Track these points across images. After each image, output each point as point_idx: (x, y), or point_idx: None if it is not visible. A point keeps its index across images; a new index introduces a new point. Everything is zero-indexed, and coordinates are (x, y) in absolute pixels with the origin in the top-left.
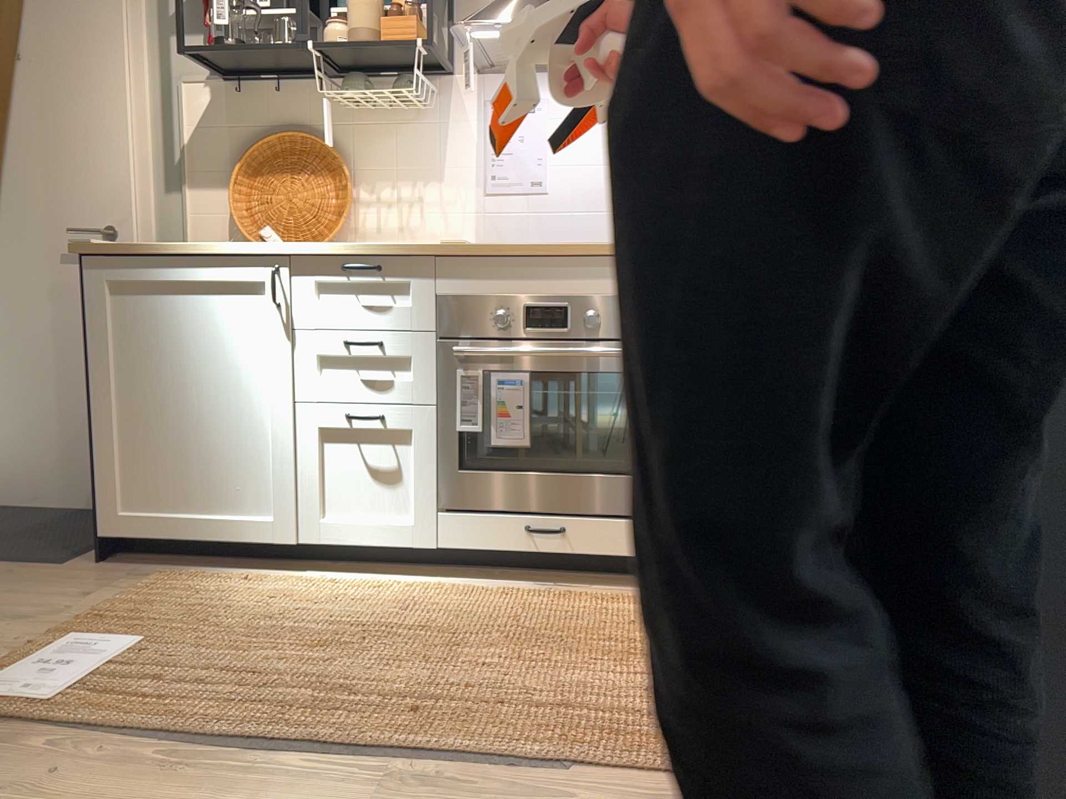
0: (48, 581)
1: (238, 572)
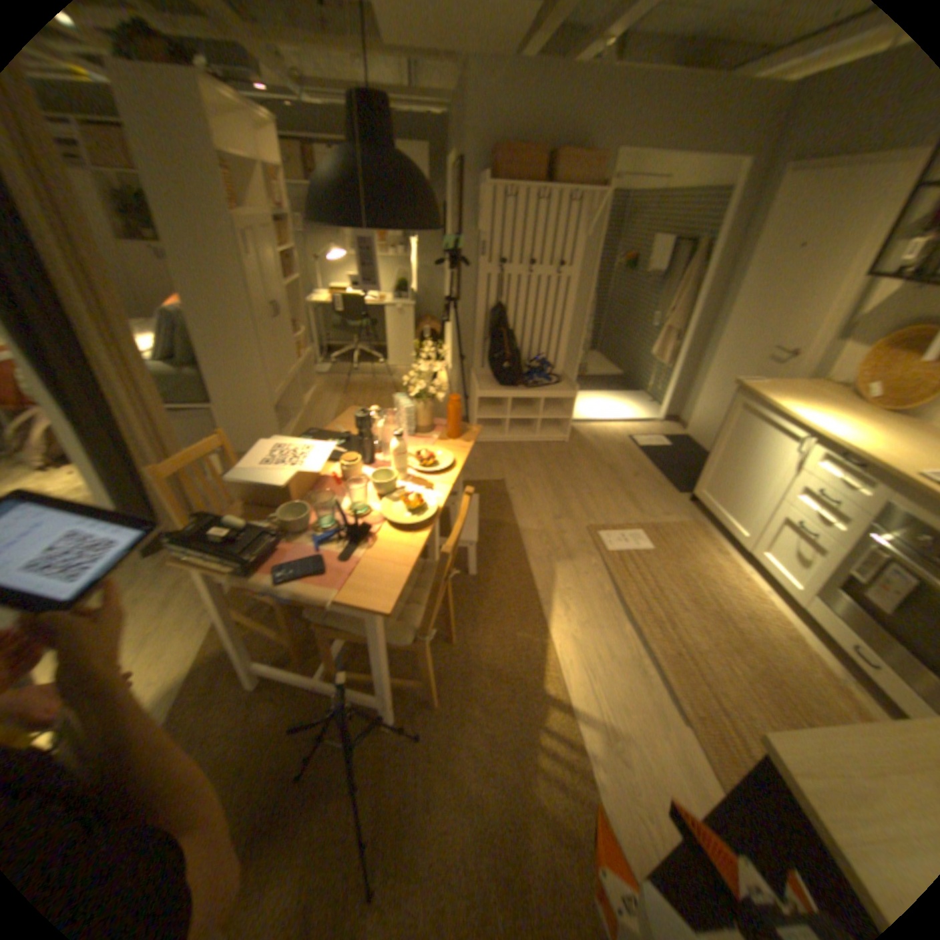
0: (667, 498)
1: (725, 543)
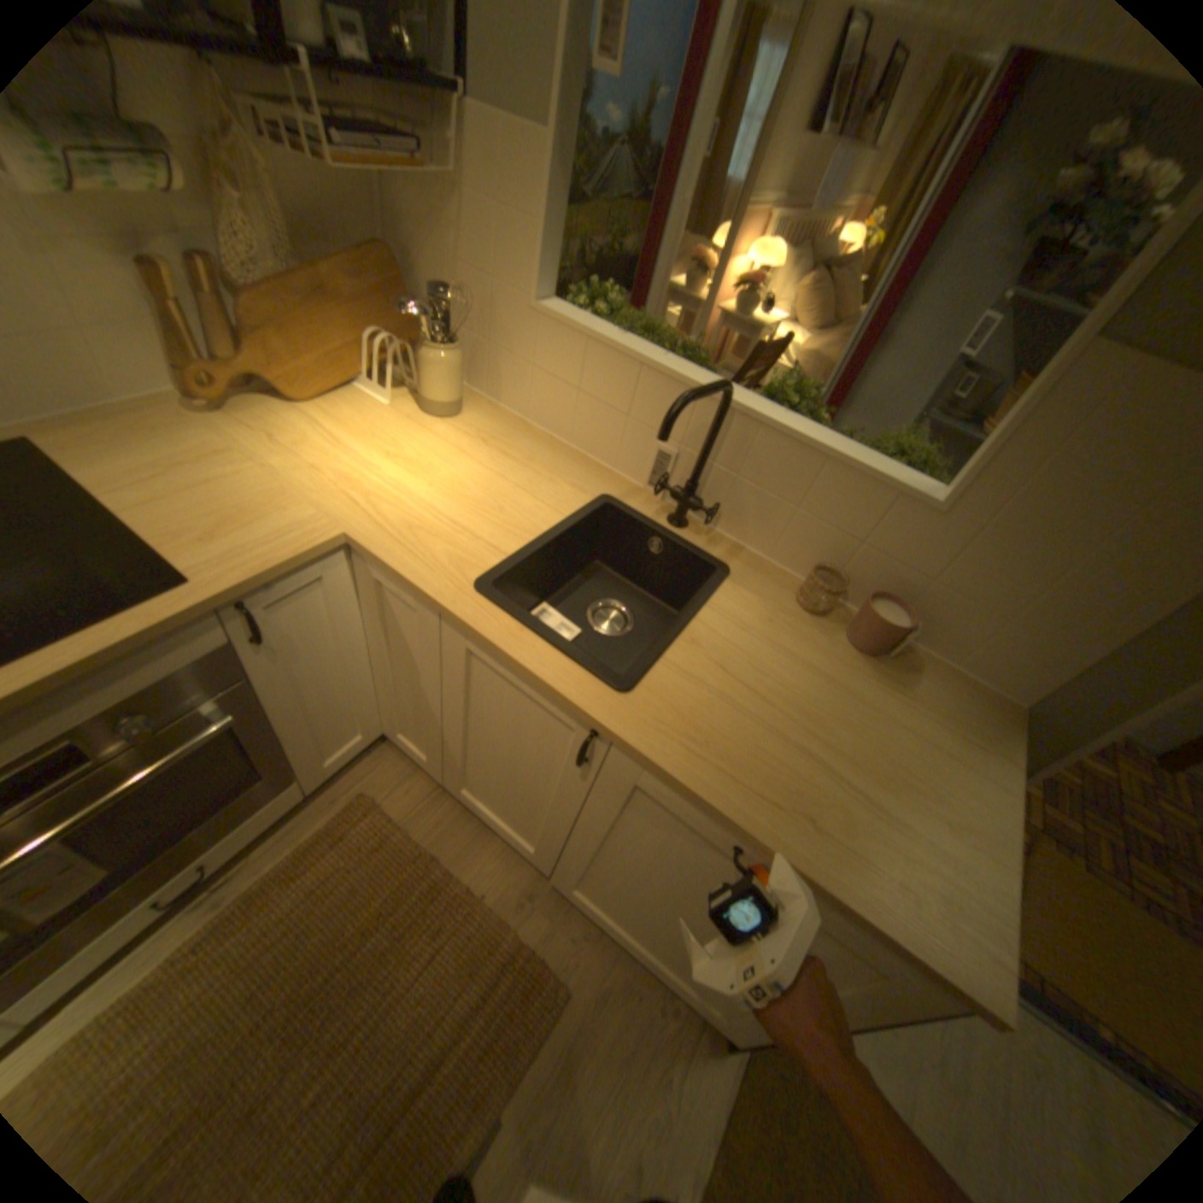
0: None
1: None
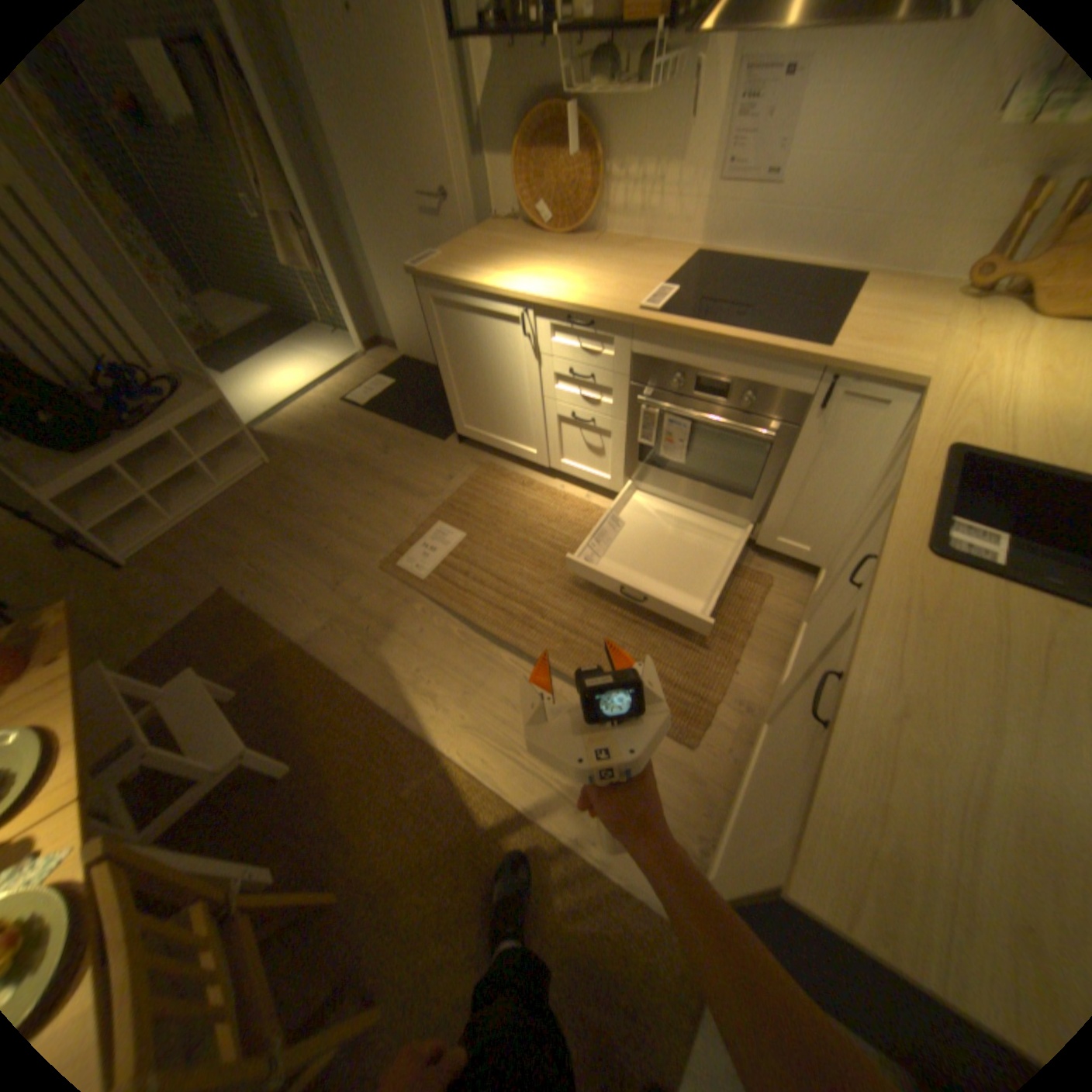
0: (436, 456)
1: (521, 470)
